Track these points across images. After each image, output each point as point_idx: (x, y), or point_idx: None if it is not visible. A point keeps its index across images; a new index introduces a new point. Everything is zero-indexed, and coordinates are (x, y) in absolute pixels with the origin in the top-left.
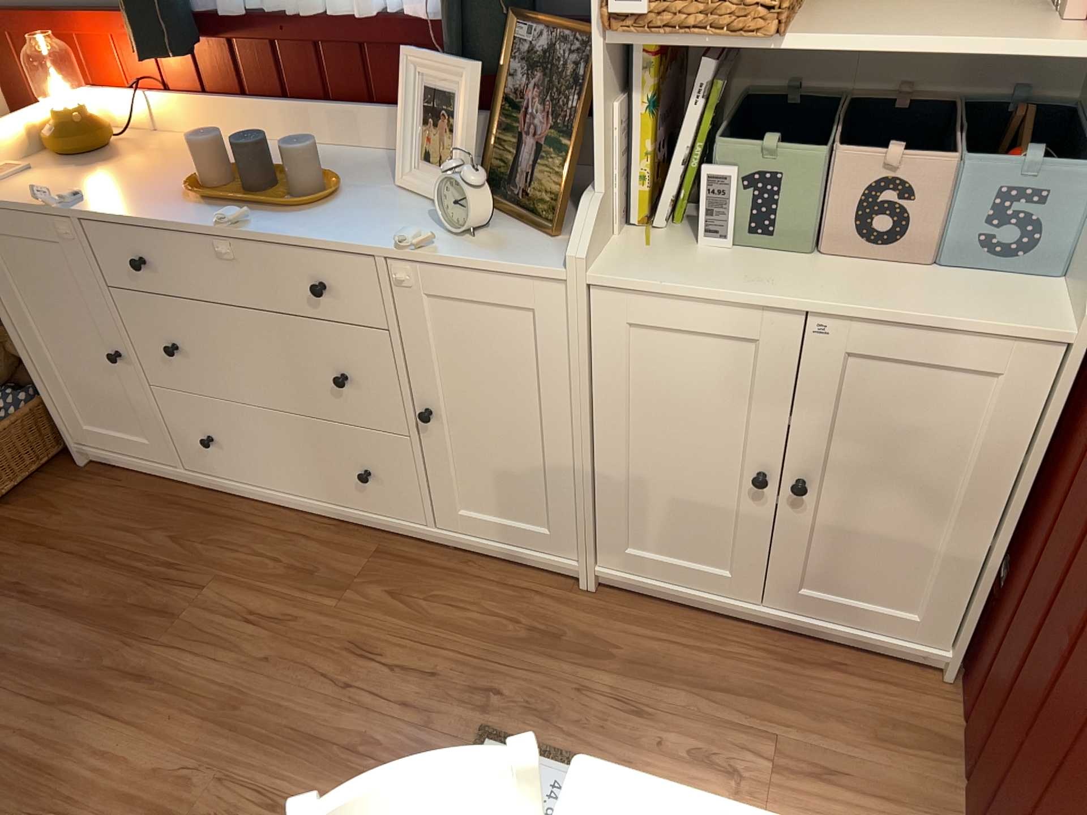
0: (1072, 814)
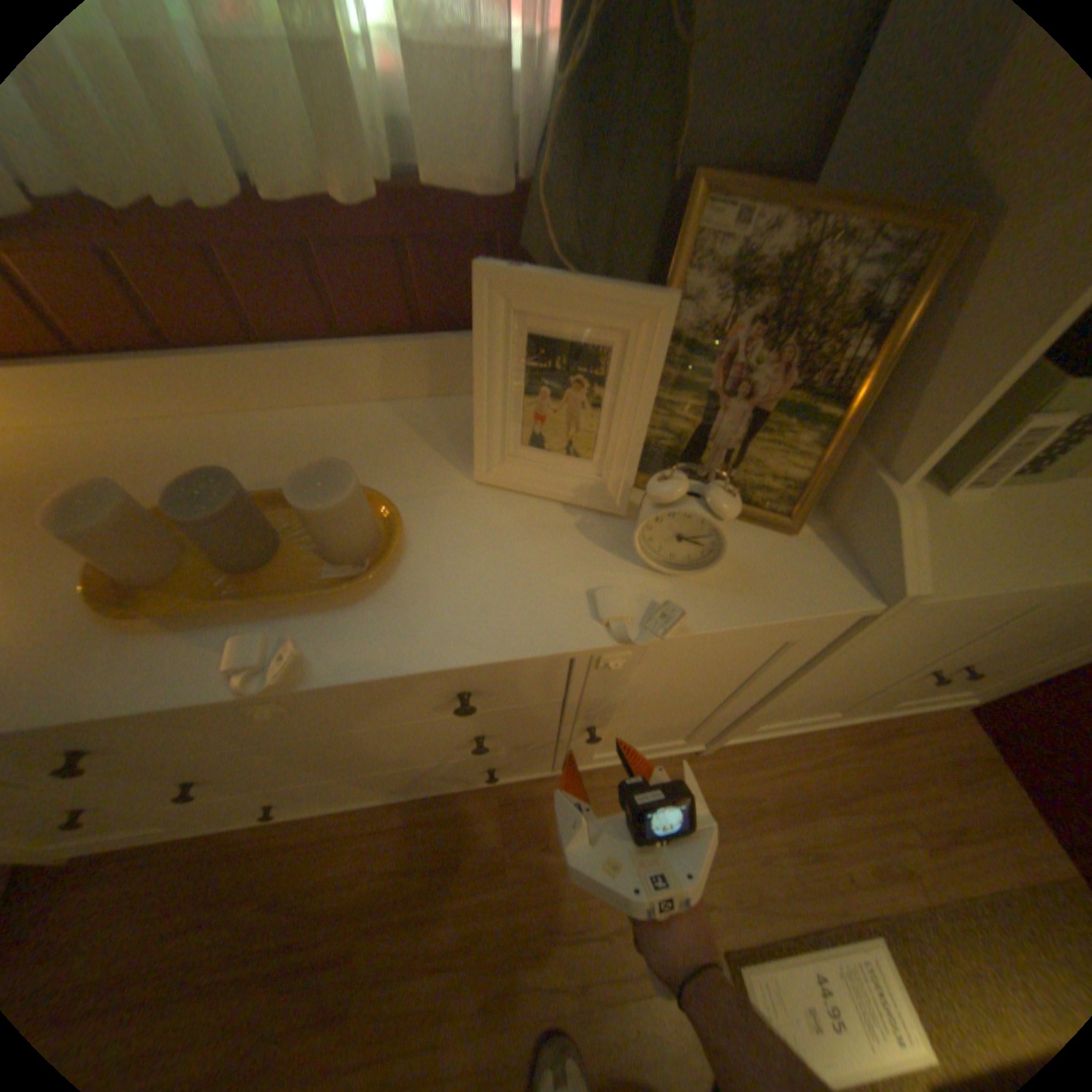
0: None
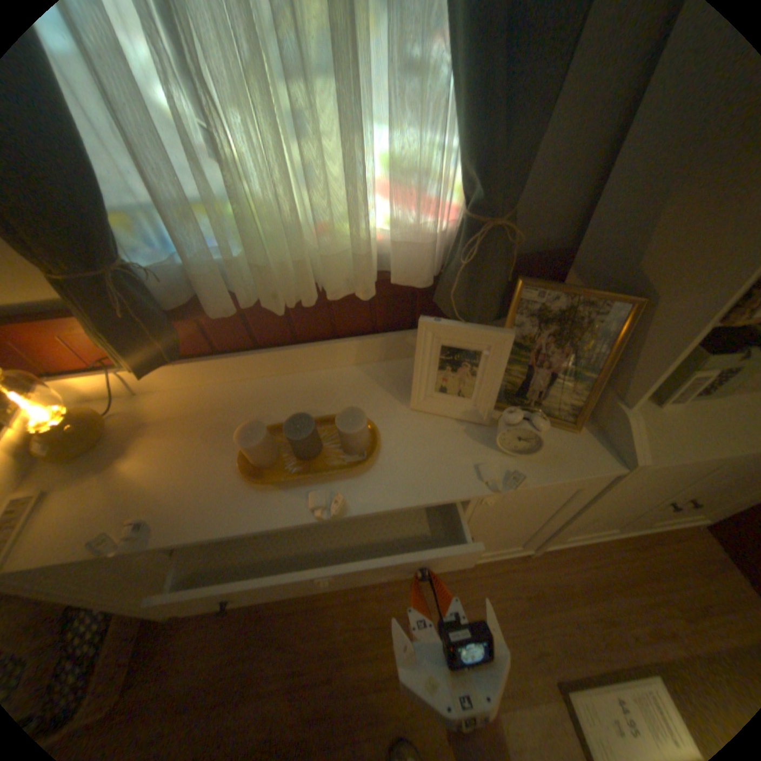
0: None
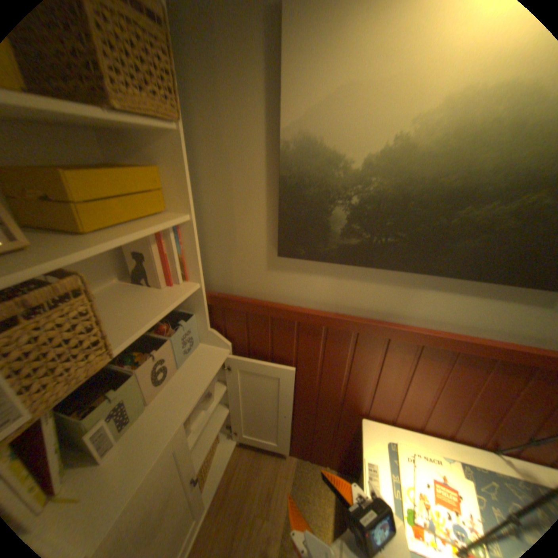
0: (334, 415)
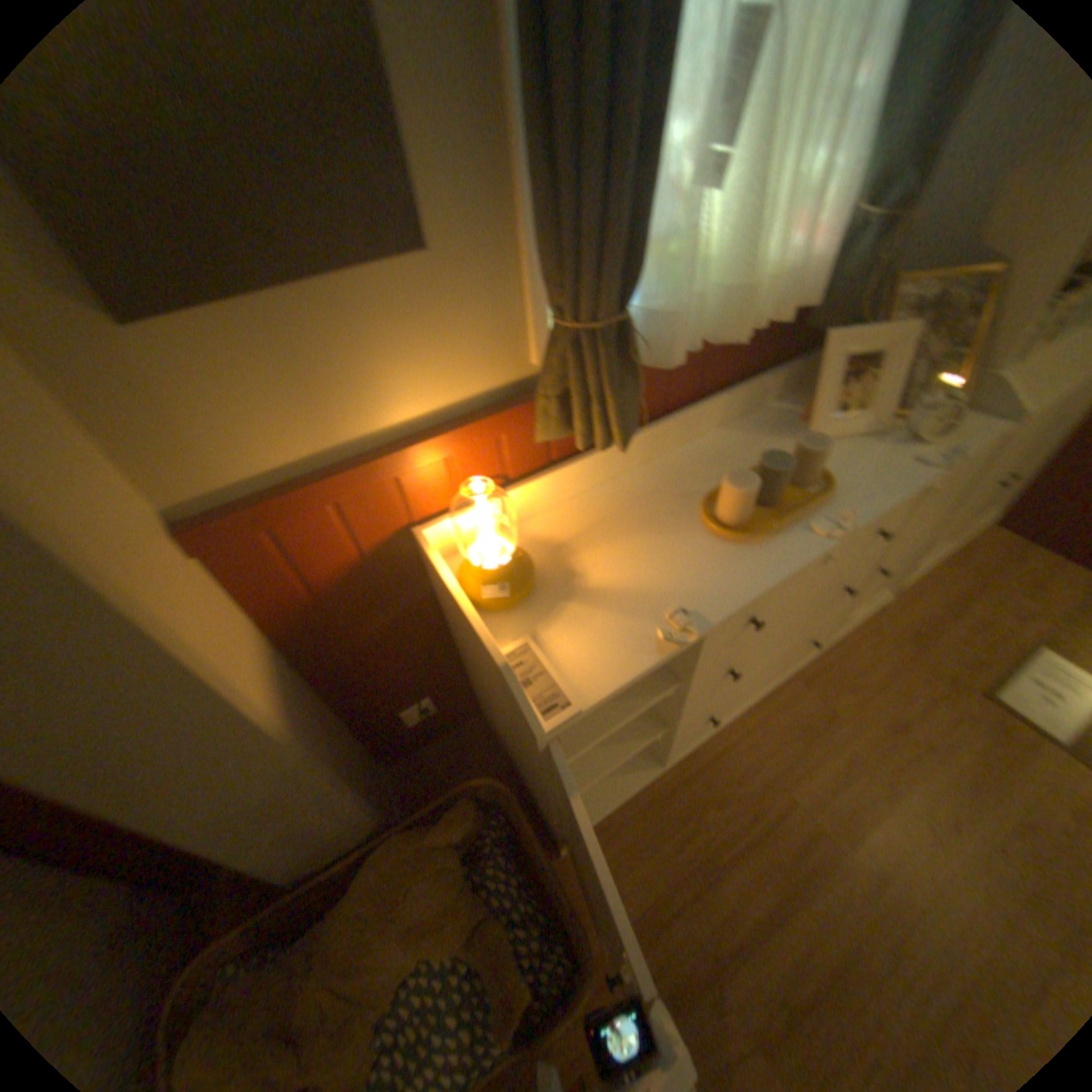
0: None
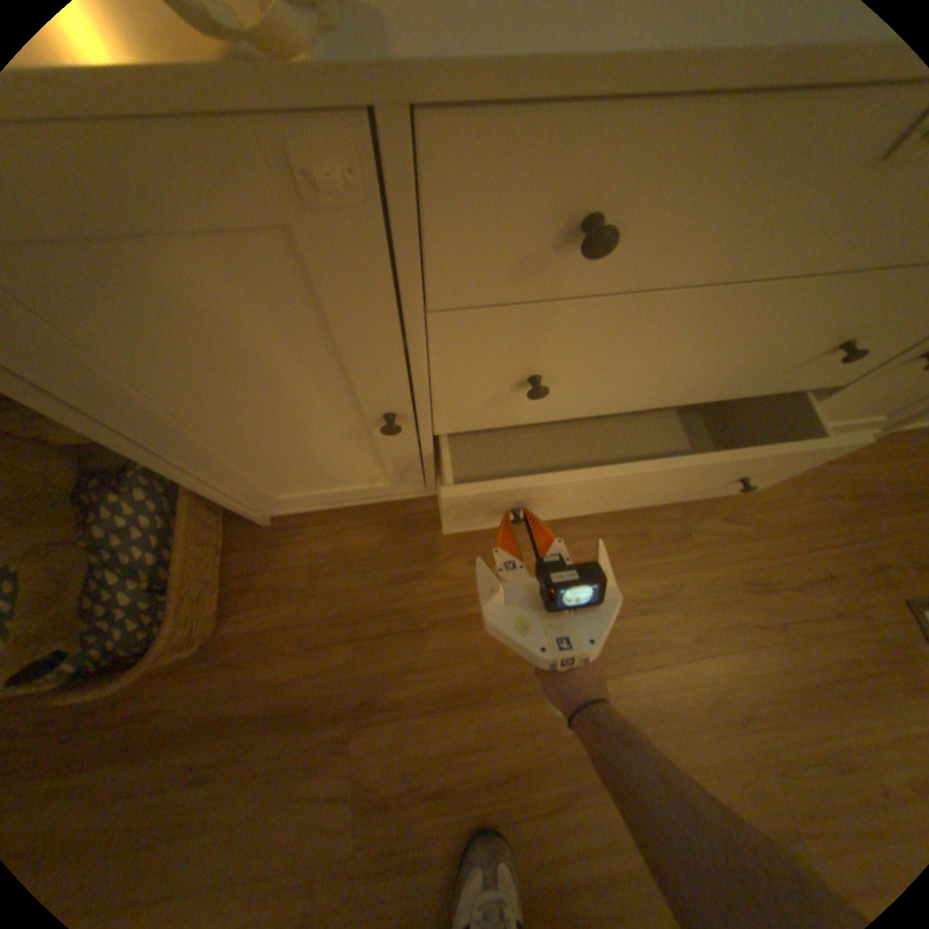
0: None
